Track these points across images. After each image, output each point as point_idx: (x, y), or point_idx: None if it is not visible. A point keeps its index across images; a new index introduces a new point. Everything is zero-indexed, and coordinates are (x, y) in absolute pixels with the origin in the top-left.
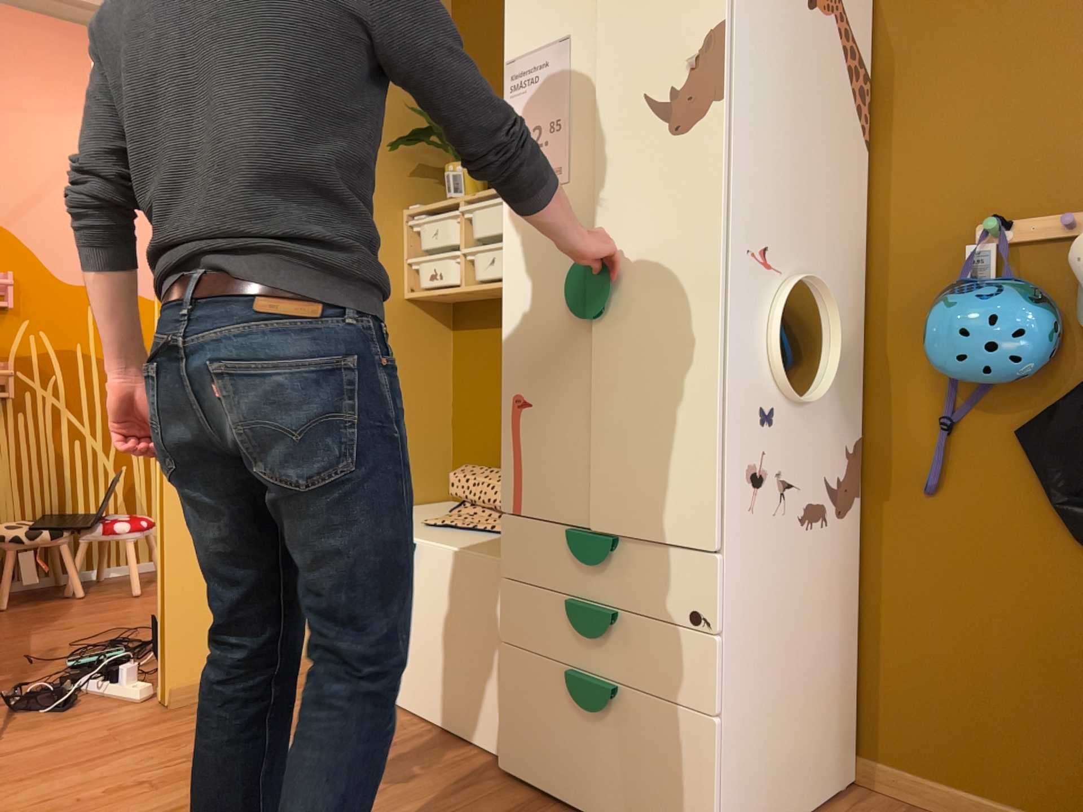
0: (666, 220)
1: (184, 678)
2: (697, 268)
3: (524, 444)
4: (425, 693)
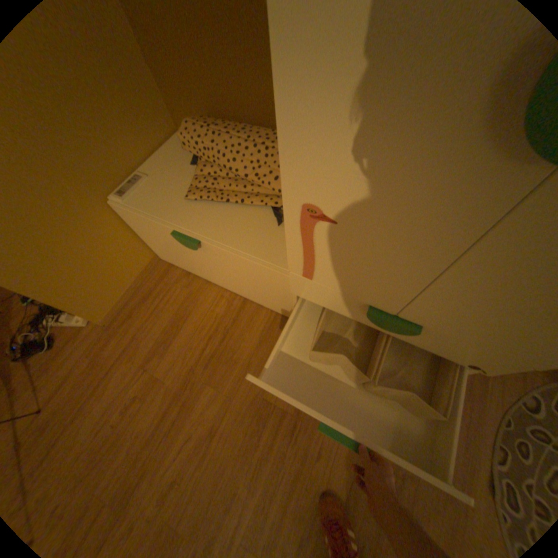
0: None
1: (101, 313)
2: None
3: (320, 246)
4: (236, 289)
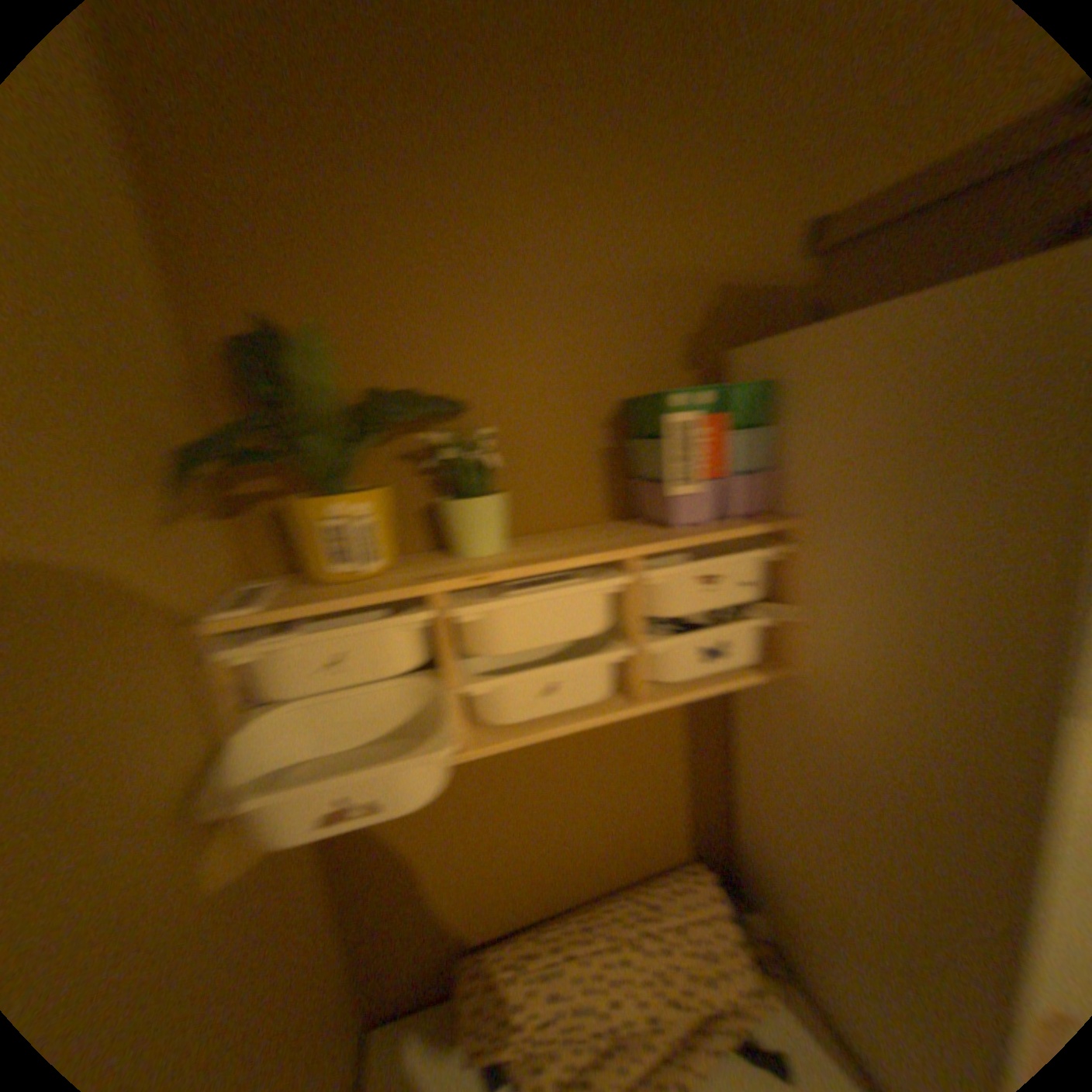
0: None
1: None
2: None
3: None
4: None
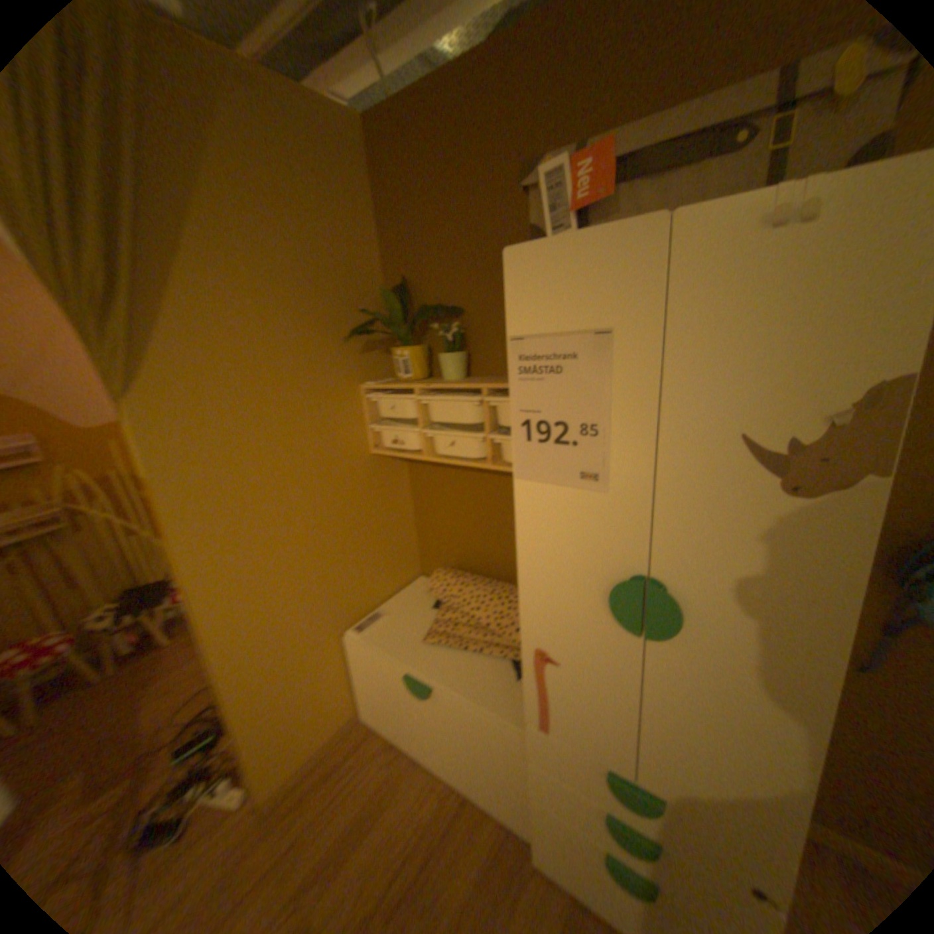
0: (760, 579)
1: (267, 790)
2: (806, 641)
3: (550, 690)
4: (453, 777)
